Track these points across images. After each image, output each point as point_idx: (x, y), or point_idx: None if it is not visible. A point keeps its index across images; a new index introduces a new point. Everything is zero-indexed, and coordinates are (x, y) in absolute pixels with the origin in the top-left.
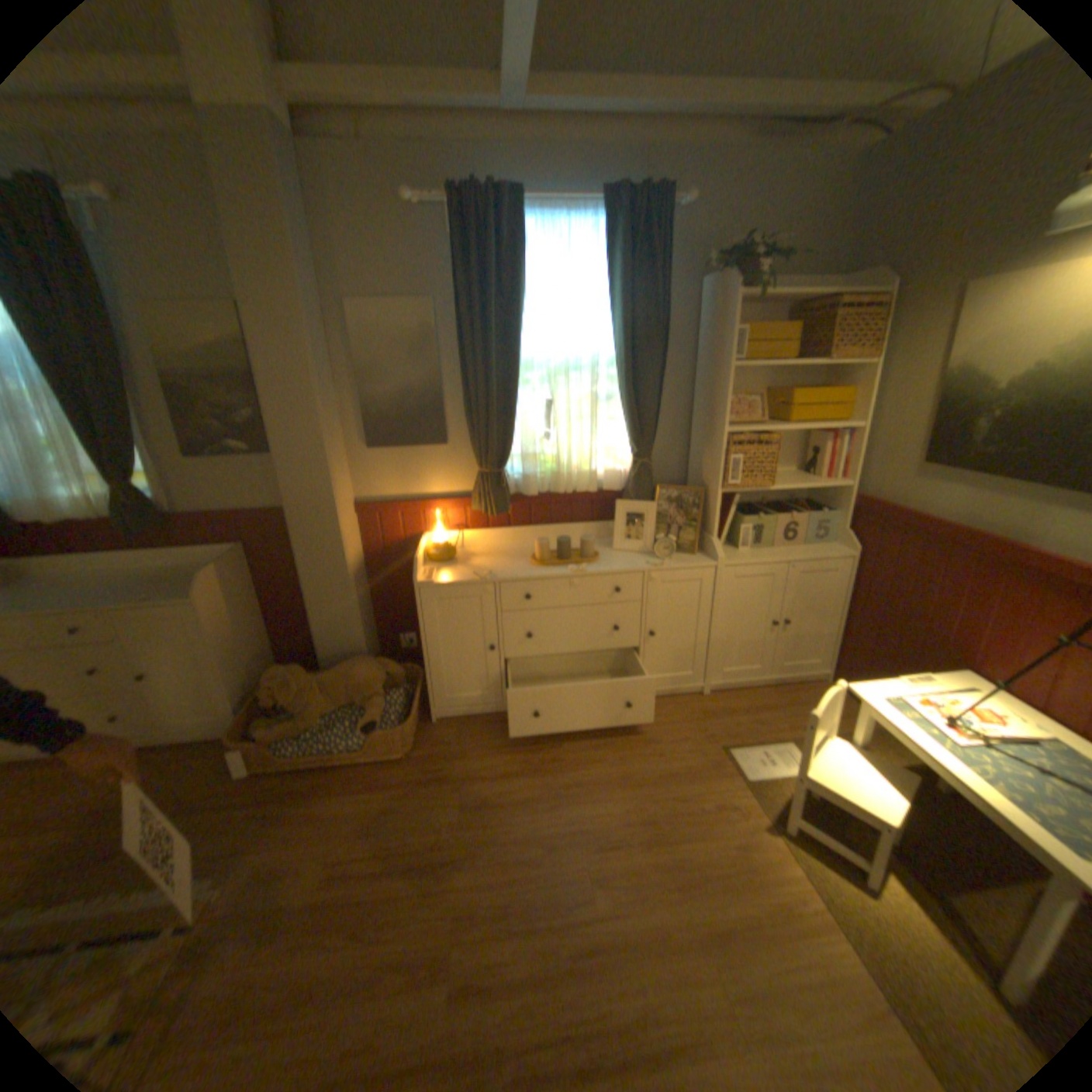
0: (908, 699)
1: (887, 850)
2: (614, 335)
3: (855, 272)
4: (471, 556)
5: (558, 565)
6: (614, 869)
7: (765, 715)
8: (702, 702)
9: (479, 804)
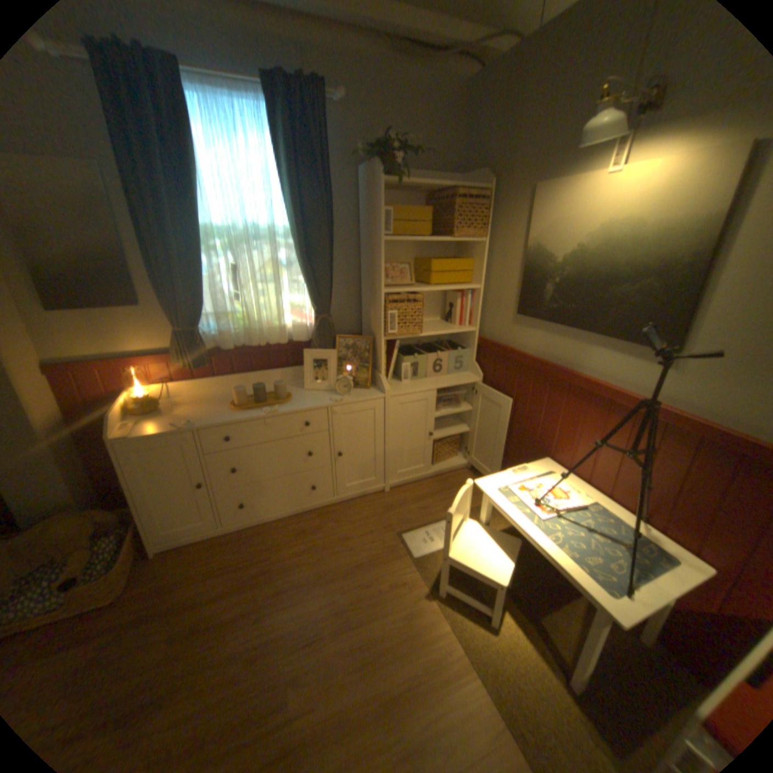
0: (511, 487)
1: (501, 601)
2: (288, 209)
3: (469, 172)
4: (175, 406)
5: (255, 408)
6: (307, 664)
7: (427, 501)
8: (384, 498)
9: (187, 632)
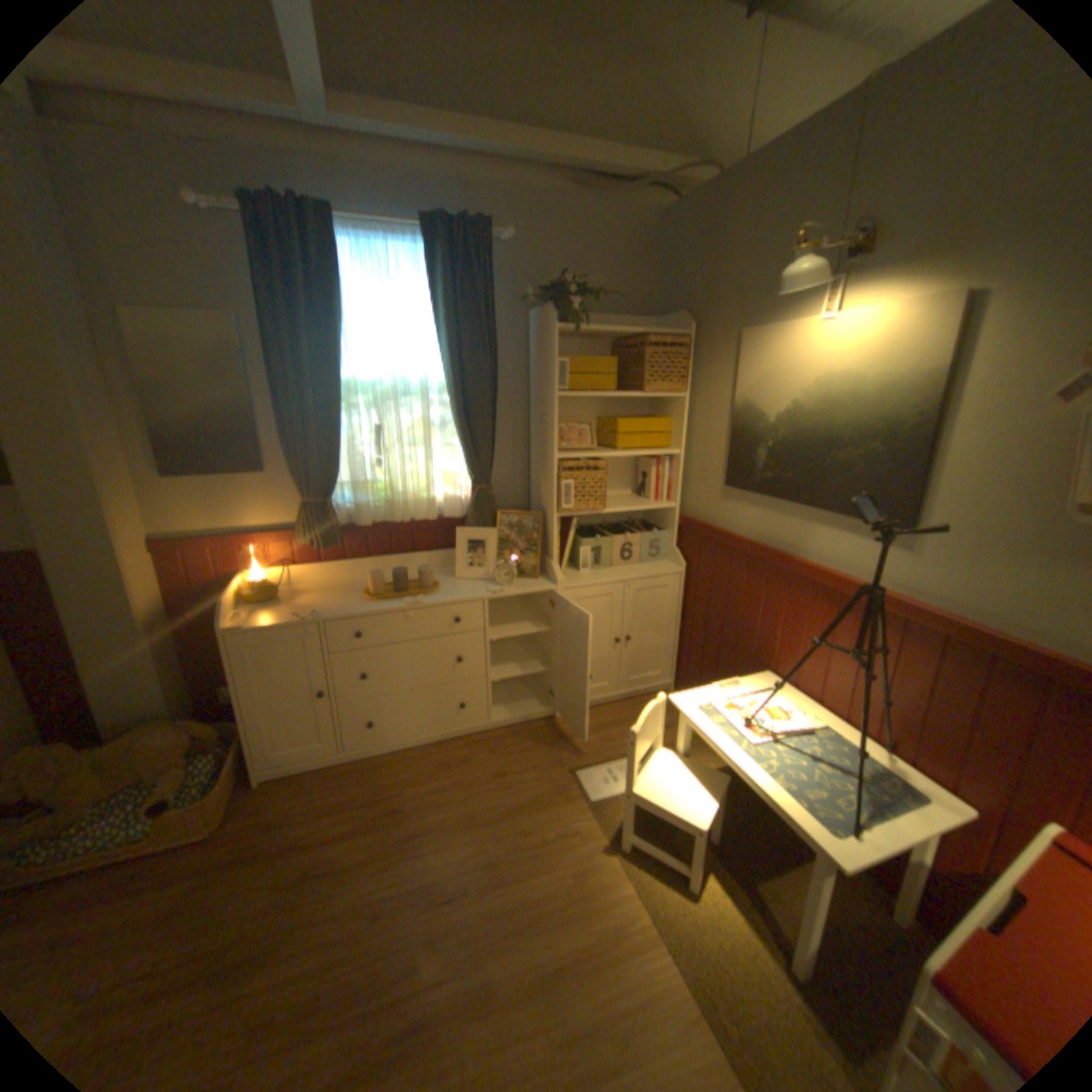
0: (716, 704)
1: (700, 853)
2: (444, 361)
3: (665, 315)
4: (298, 593)
5: (394, 598)
6: (446, 924)
7: (611, 731)
8: (554, 725)
9: (297, 878)
